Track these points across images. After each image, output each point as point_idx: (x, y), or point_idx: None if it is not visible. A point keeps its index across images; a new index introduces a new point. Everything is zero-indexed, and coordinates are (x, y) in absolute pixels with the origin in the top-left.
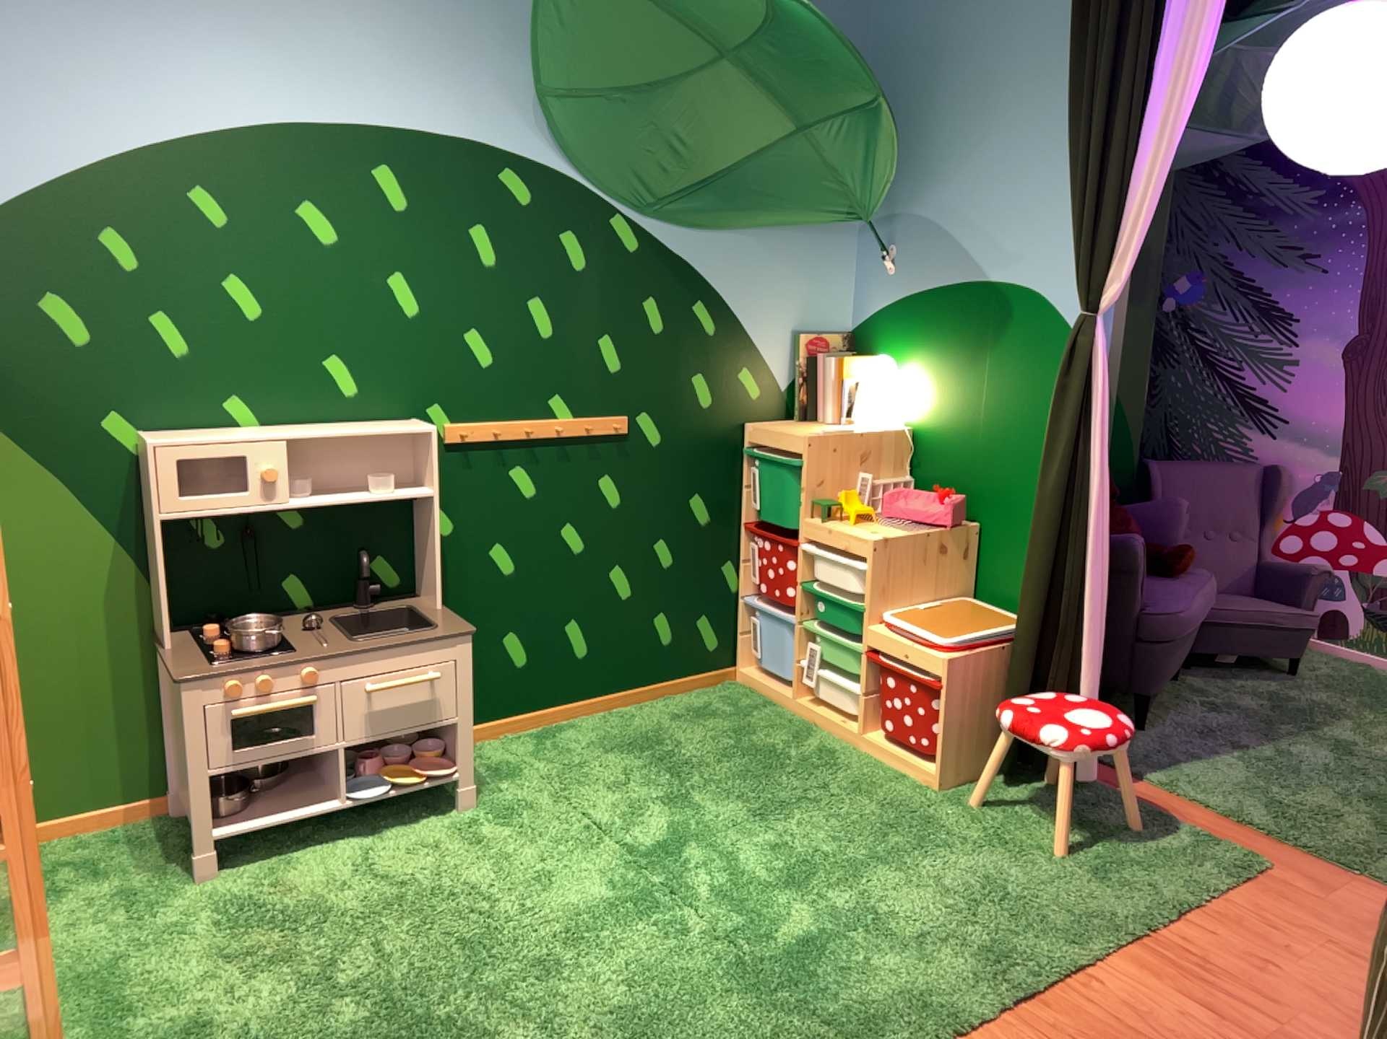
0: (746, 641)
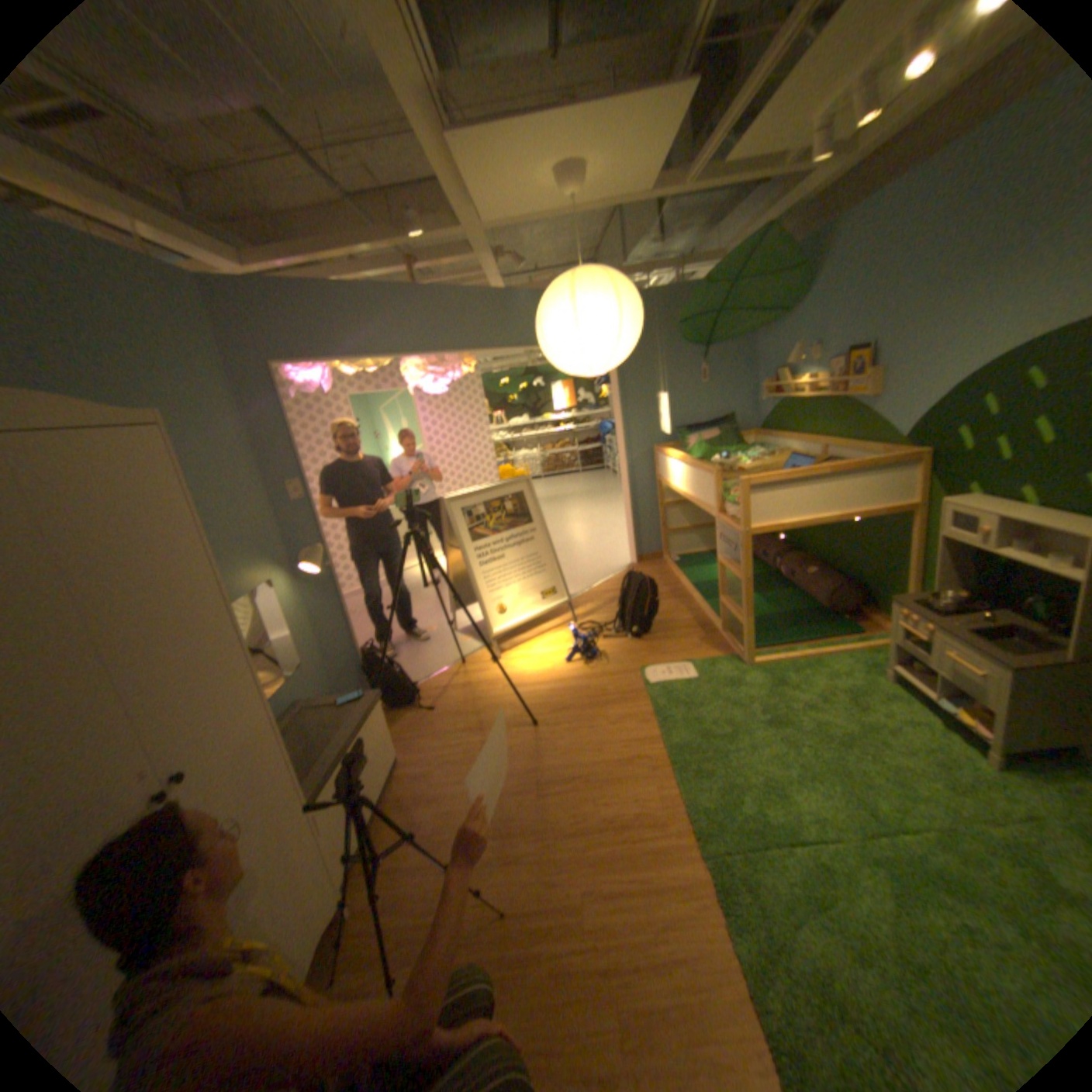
0: None
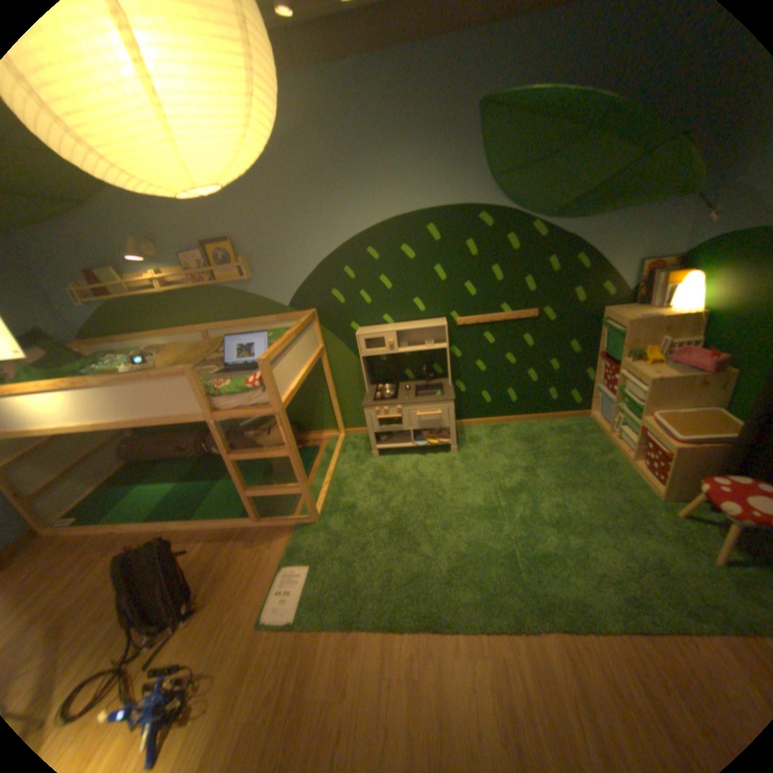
0: (595, 401)
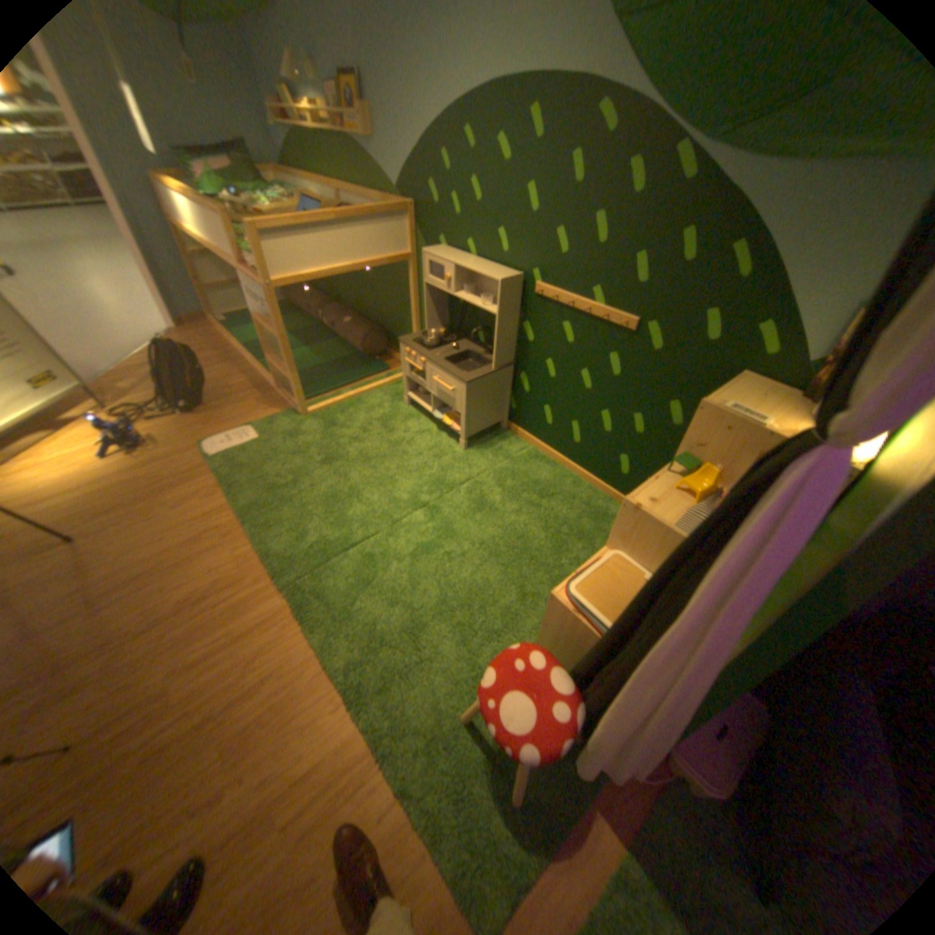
0: None
